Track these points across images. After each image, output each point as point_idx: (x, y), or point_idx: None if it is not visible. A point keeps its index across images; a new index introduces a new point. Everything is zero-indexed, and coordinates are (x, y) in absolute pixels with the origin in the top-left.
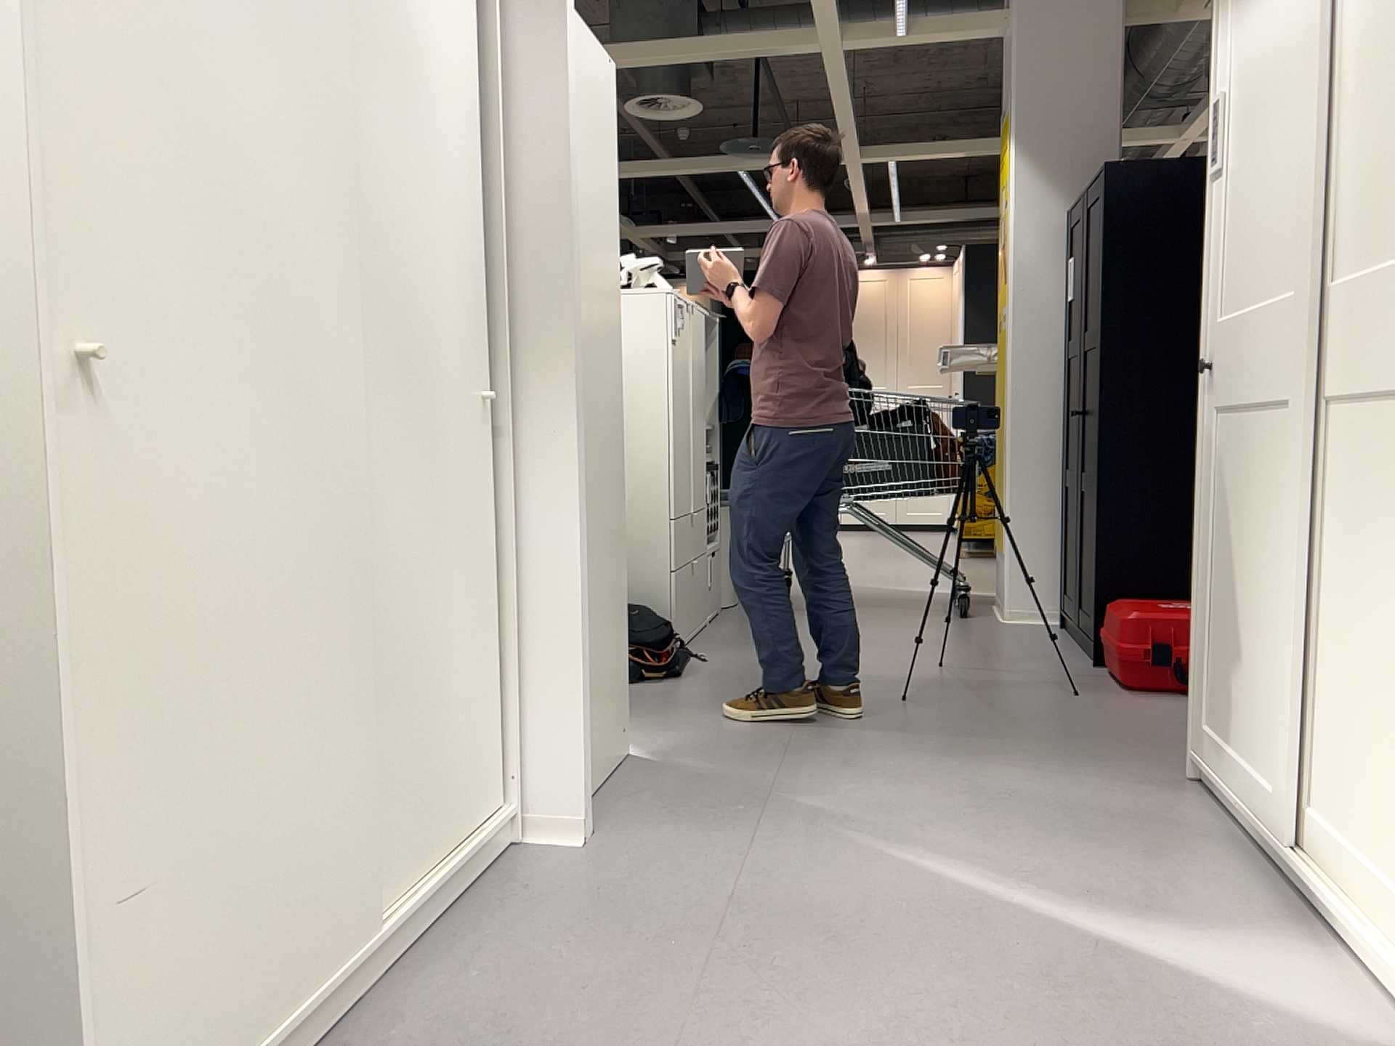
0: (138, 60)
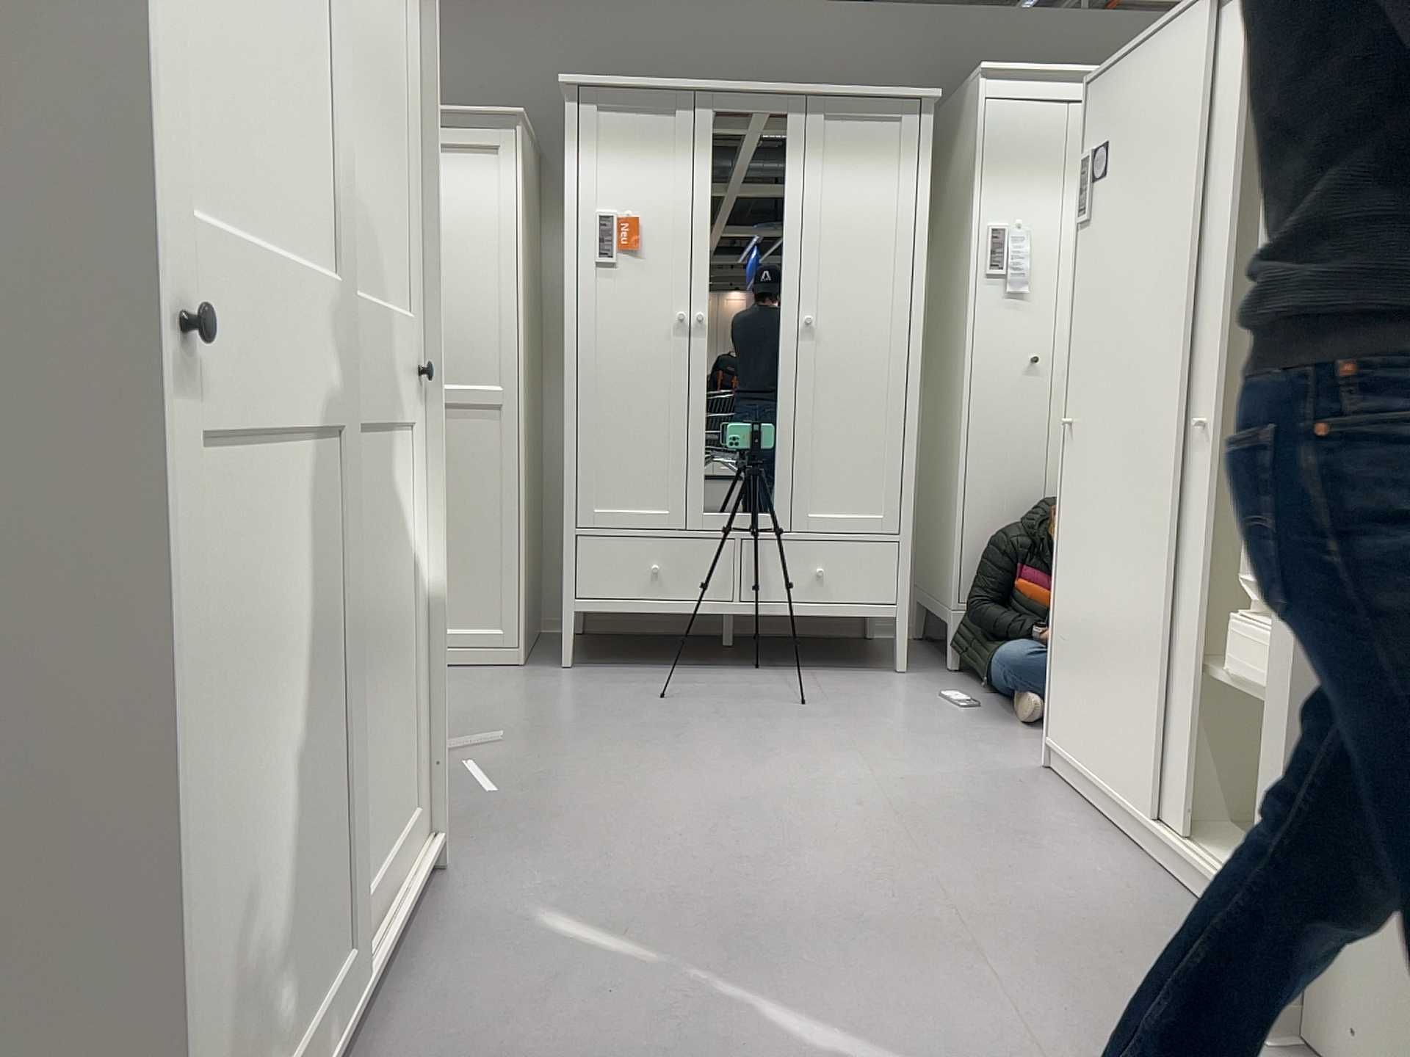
0: (1082, 304)
